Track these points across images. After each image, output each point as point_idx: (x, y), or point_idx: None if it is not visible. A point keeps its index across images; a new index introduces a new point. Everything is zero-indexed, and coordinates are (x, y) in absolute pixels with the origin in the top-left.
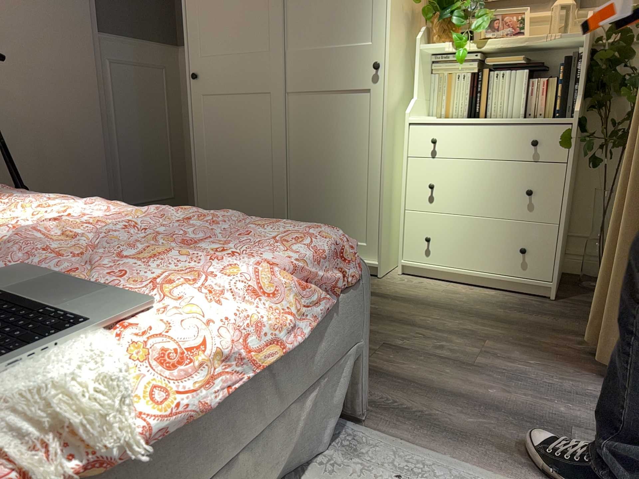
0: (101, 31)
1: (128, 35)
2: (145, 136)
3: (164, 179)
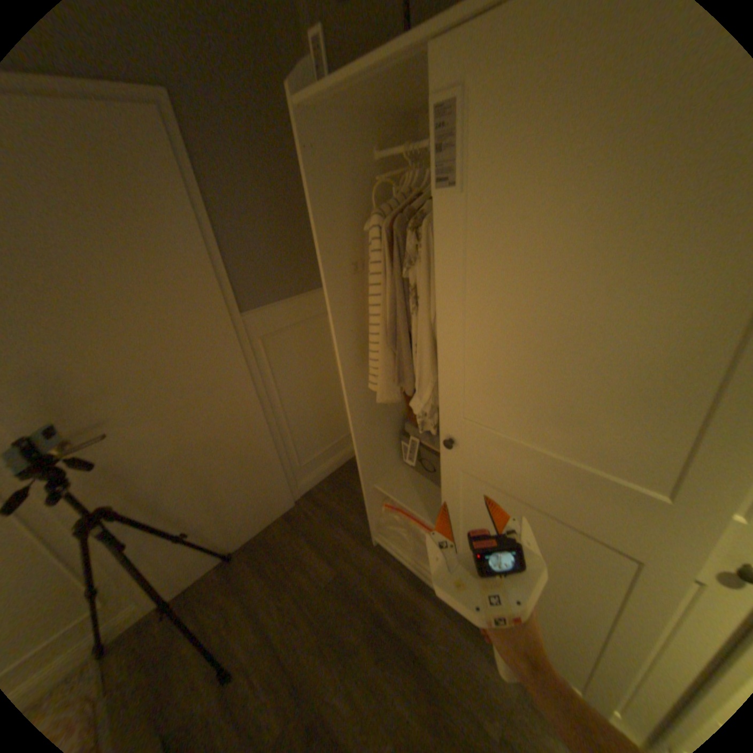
0: (243, 311)
1: (277, 300)
2: (312, 395)
3: (338, 424)
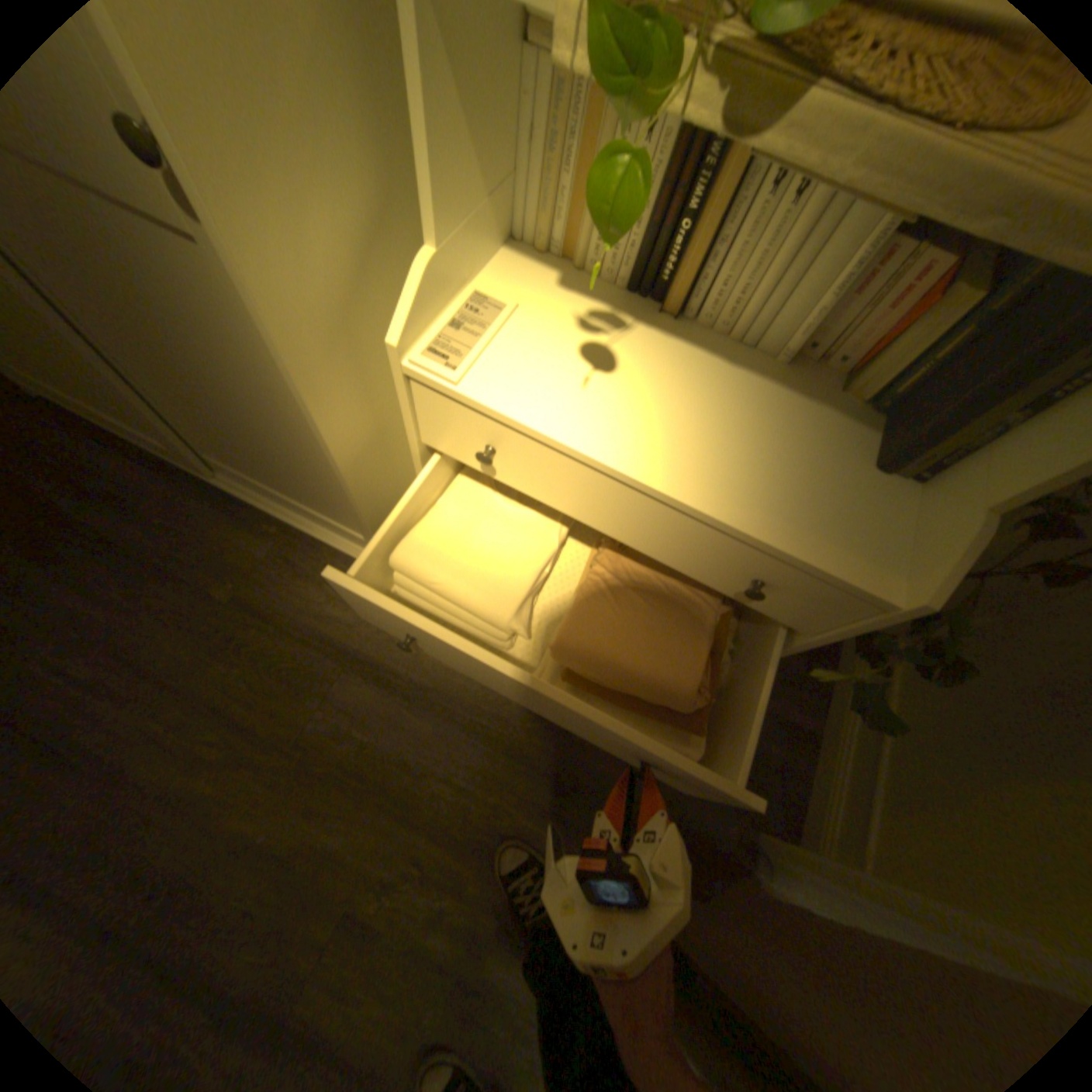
0: None
1: None
2: None
3: None
